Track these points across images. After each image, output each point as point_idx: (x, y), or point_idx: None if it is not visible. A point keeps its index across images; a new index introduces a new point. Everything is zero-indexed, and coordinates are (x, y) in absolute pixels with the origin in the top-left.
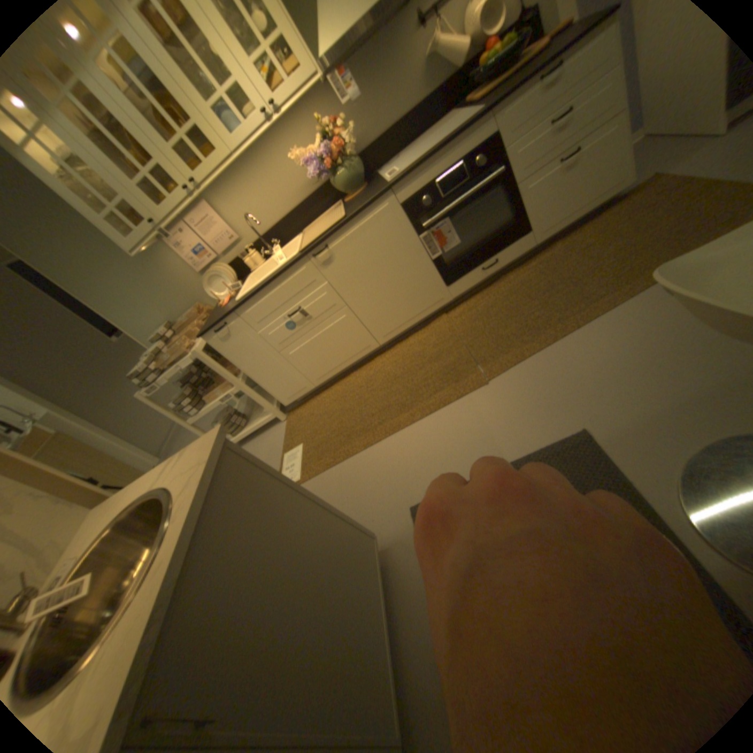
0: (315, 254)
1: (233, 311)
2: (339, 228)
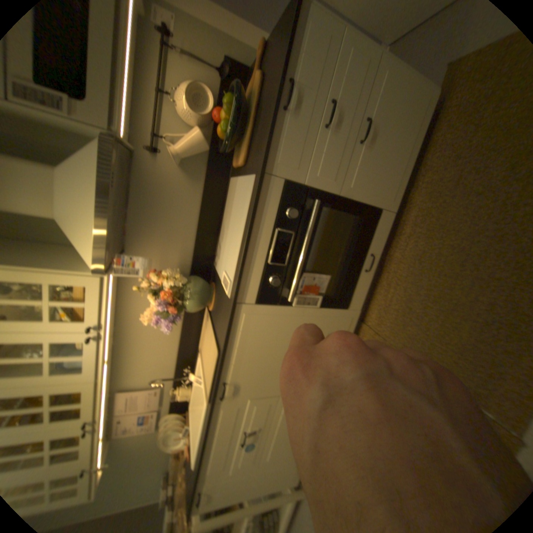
0: (222, 397)
1: (197, 481)
2: (223, 364)
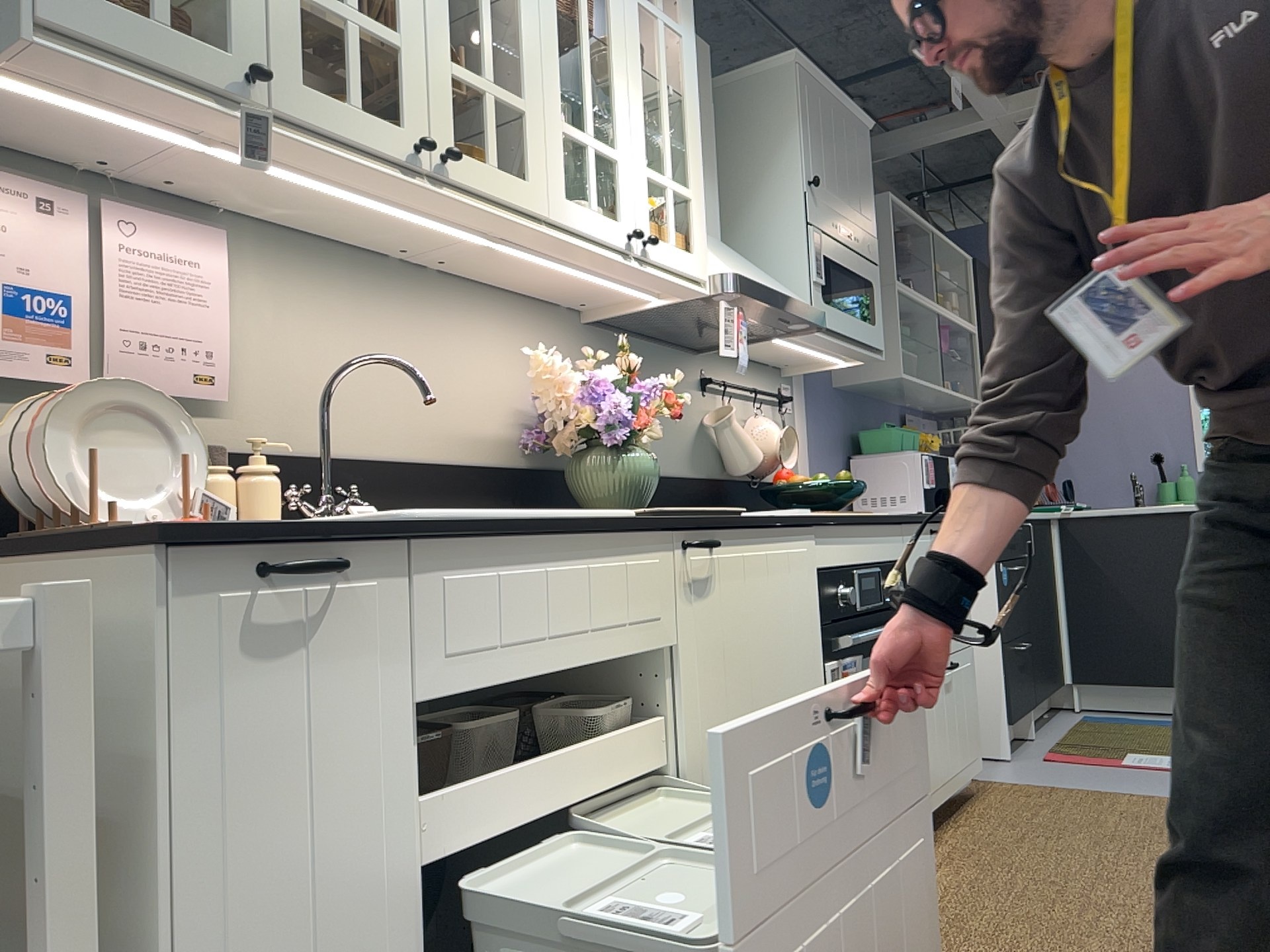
0: (697, 544)
1: (409, 535)
2: (745, 526)
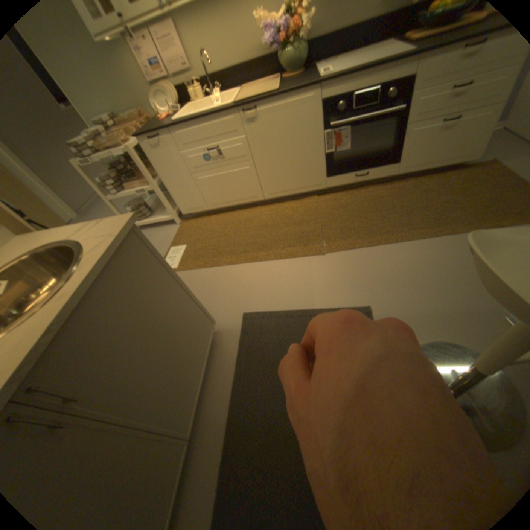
0: (244, 109)
1: (166, 126)
2: (270, 96)
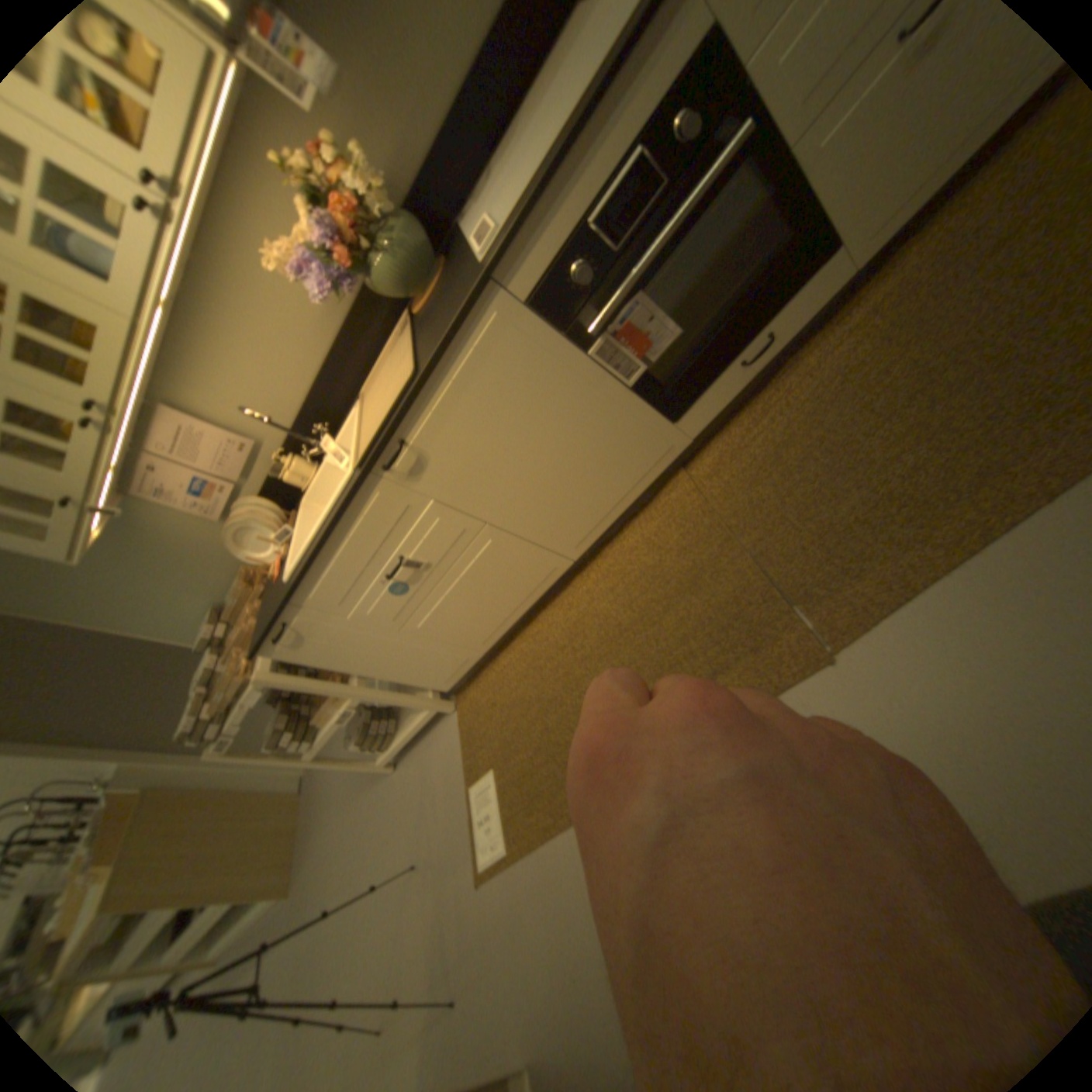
0: (388, 466)
1: (288, 602)
2: (414, 401)
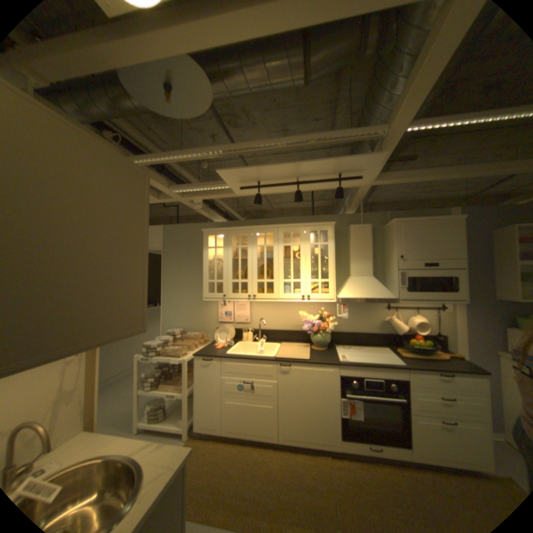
0: (281, 365)
1: (220, 358)
2: (302, 363)
